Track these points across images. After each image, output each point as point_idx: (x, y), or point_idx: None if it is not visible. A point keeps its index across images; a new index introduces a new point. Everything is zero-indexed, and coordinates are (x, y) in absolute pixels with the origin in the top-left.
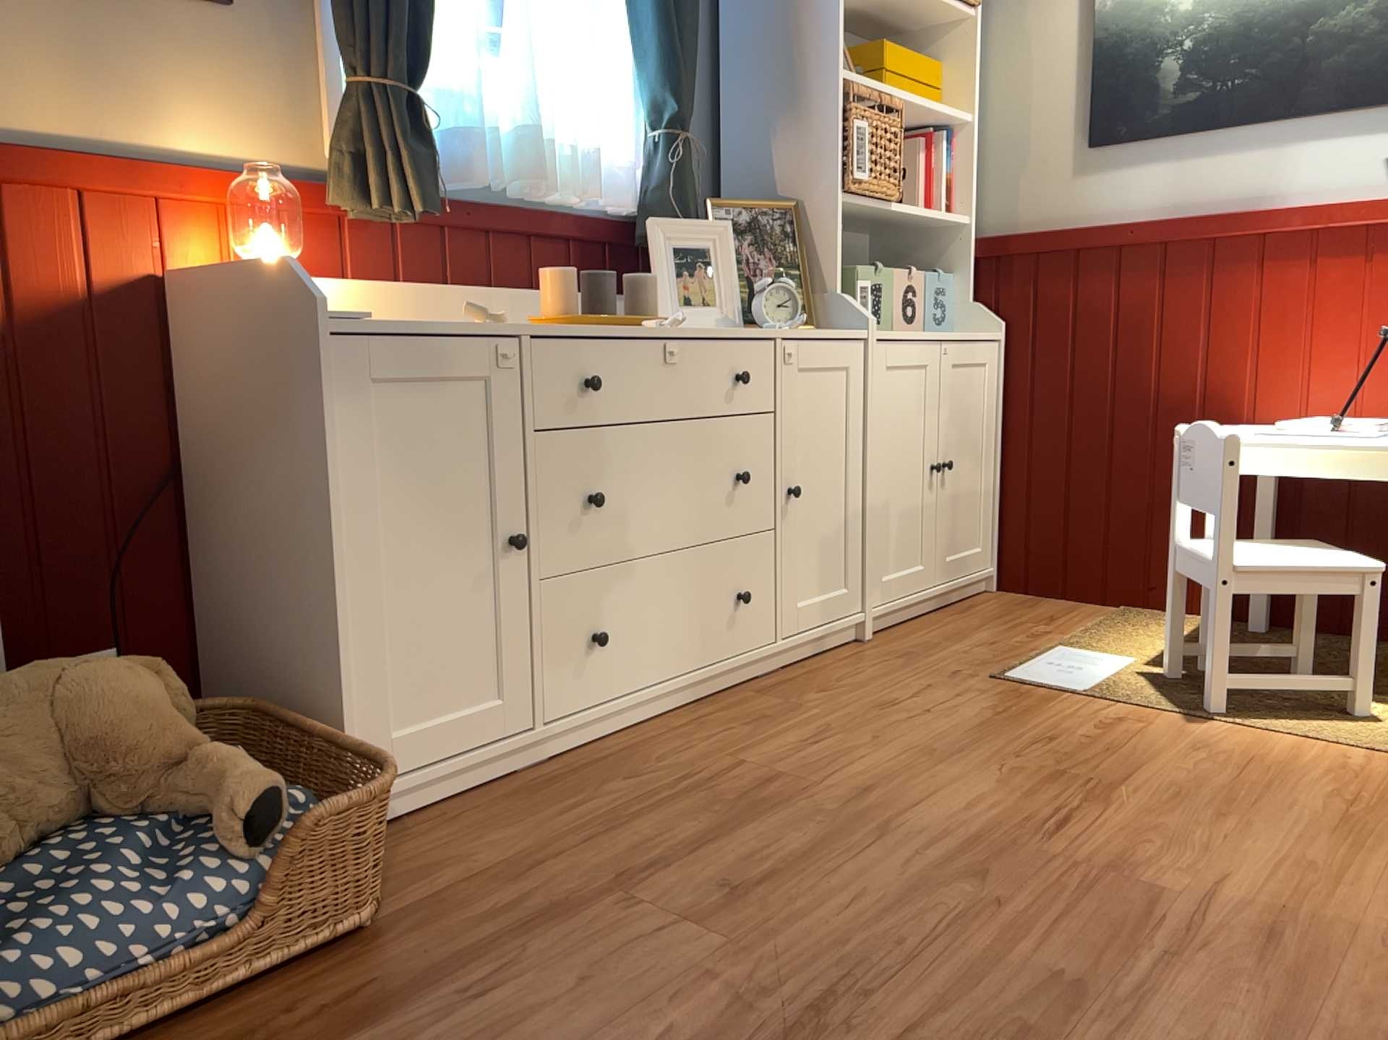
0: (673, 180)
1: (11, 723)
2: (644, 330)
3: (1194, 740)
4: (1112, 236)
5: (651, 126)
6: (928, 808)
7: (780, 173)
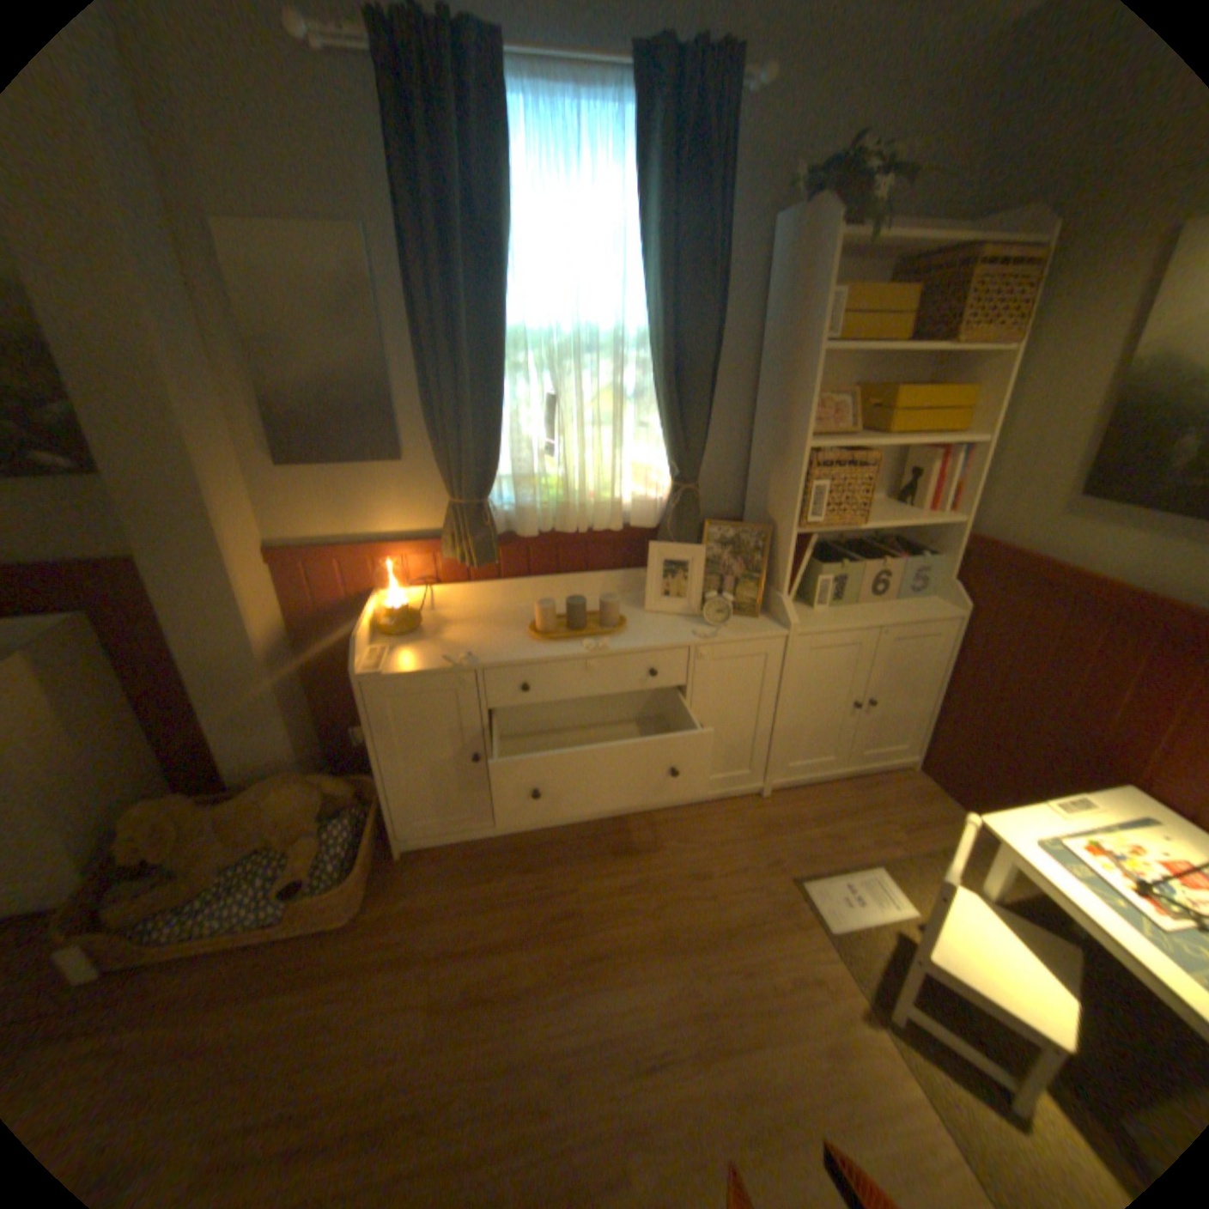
0: (673, 517)
1: (246, 815)
2: (574, 654)
3: (844, 1044)
4: (1074, 580)
5: (670, 476)
6: (609, 1000)
7: (770, 500)
